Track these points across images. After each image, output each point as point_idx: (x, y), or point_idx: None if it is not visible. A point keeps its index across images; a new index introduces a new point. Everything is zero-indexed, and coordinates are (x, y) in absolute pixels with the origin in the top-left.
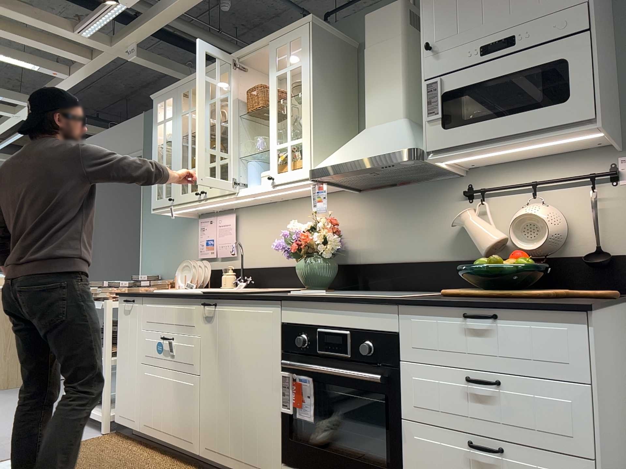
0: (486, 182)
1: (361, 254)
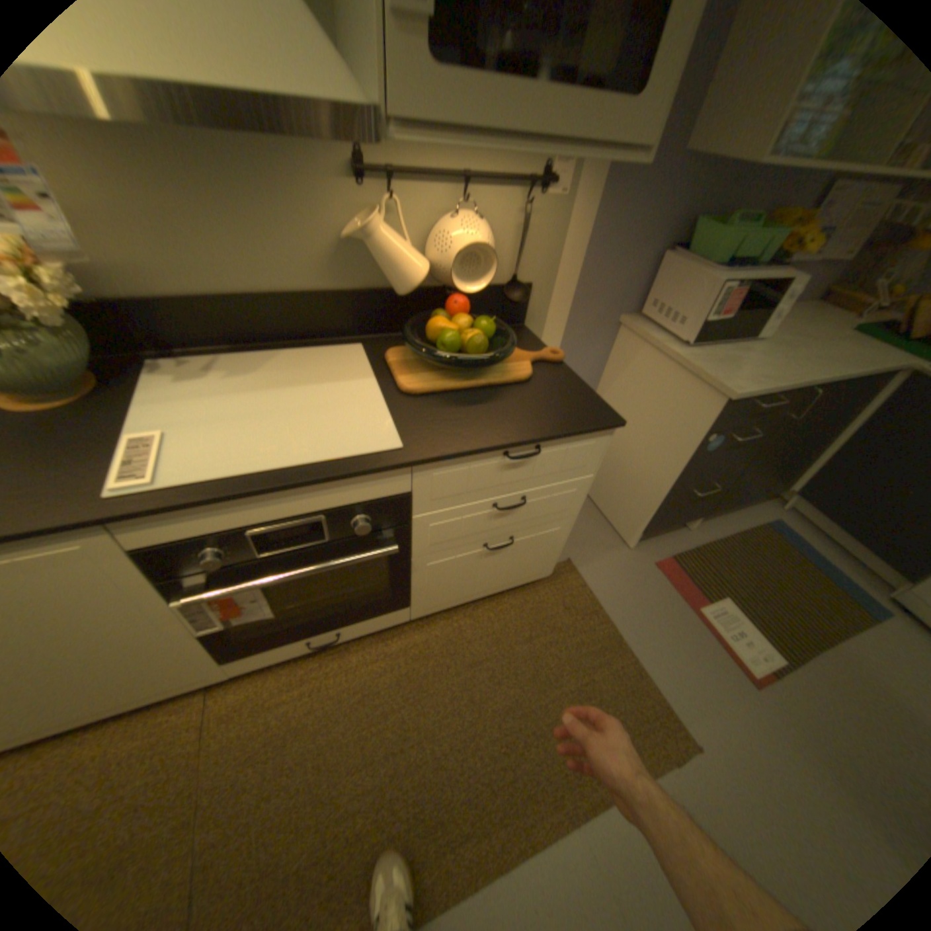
0: (389, 148)
1: (114, 278)
